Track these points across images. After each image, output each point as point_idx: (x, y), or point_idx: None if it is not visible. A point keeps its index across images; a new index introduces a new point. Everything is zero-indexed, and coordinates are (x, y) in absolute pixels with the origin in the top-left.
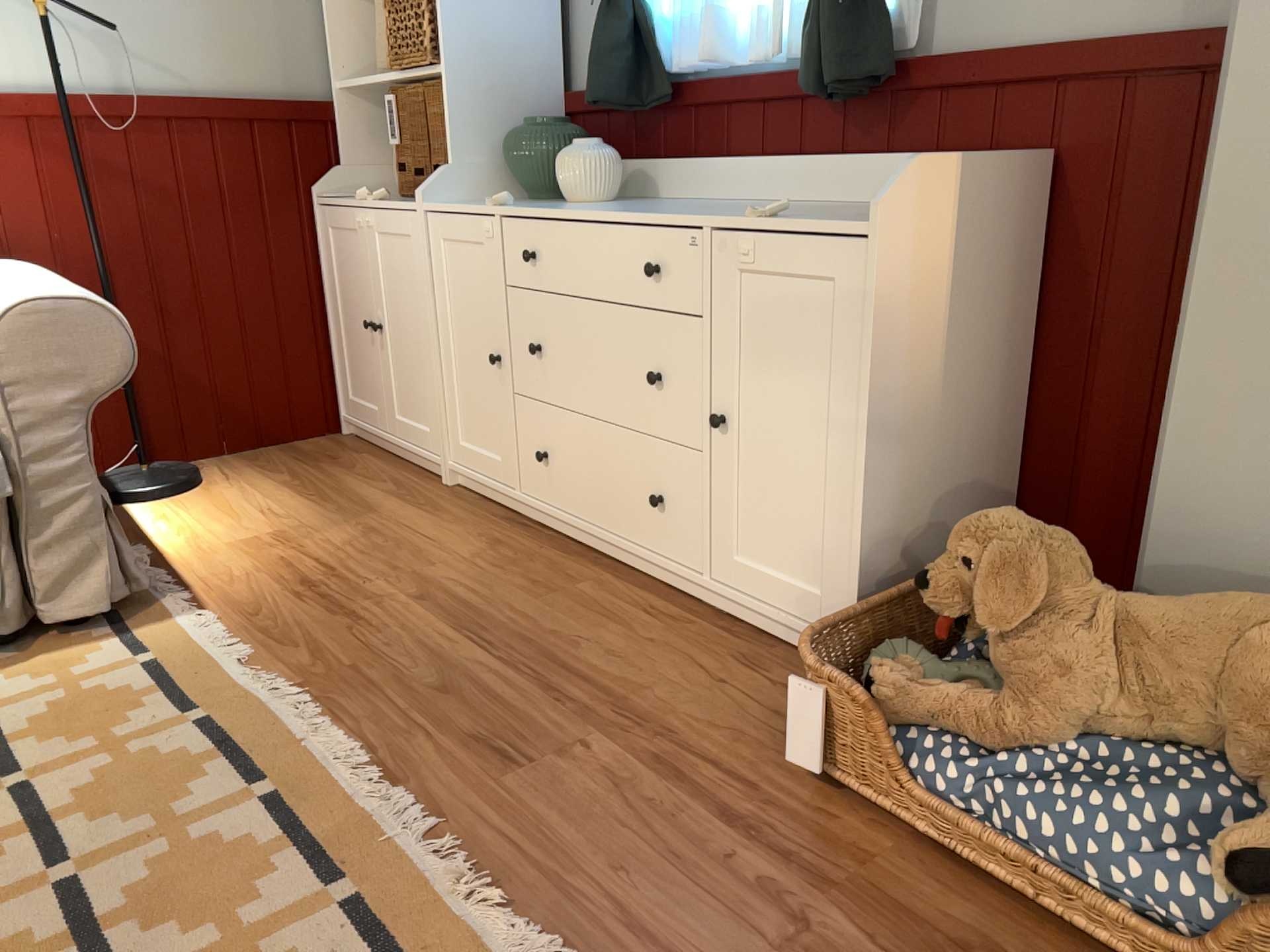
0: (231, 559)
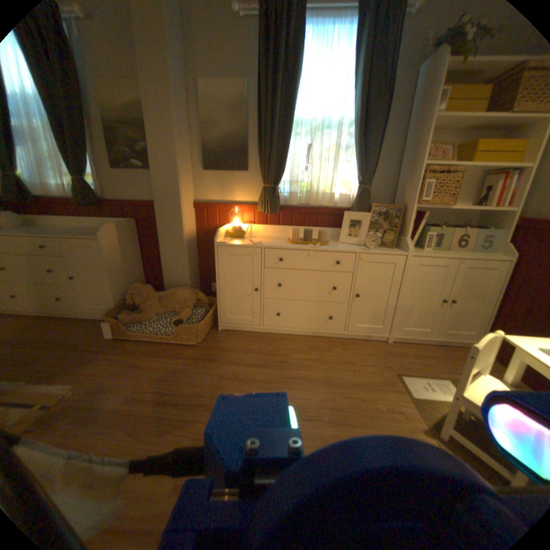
0: None
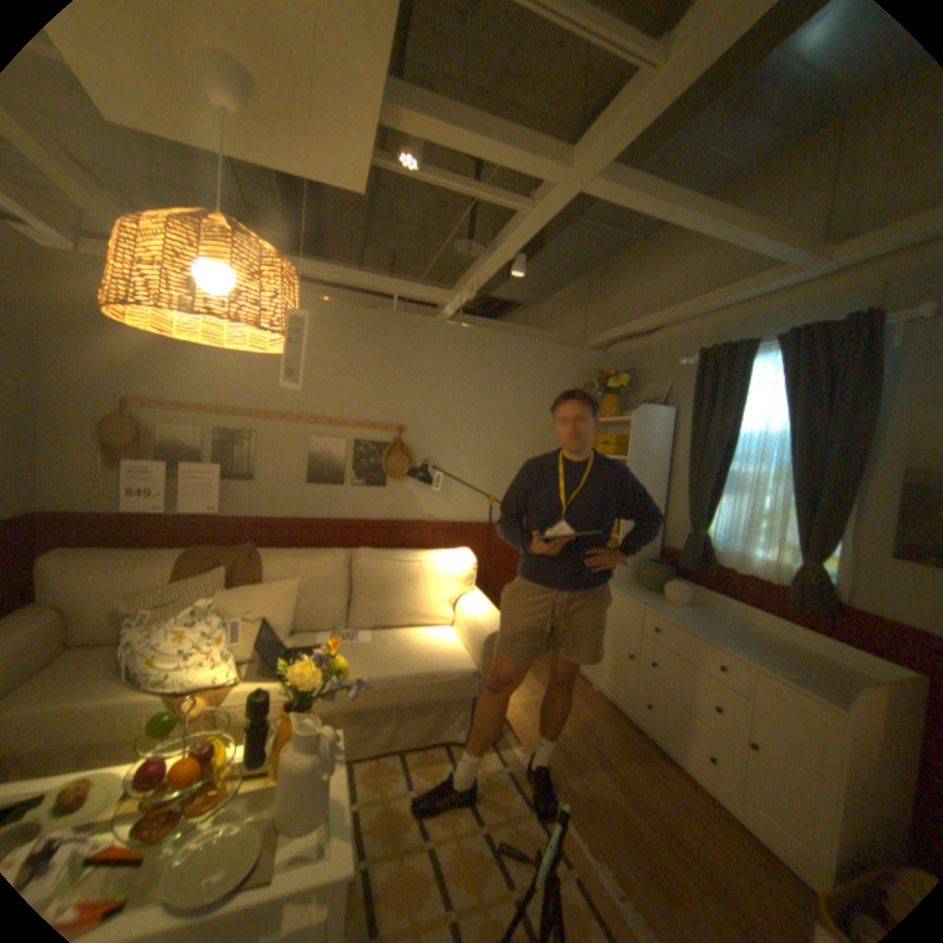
0: (522, 716)
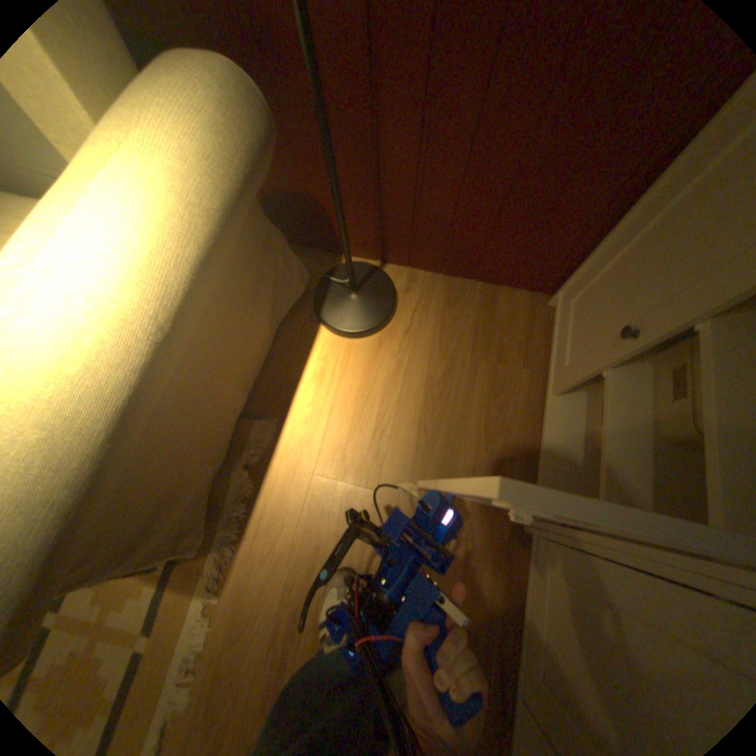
0: (295, 514)
